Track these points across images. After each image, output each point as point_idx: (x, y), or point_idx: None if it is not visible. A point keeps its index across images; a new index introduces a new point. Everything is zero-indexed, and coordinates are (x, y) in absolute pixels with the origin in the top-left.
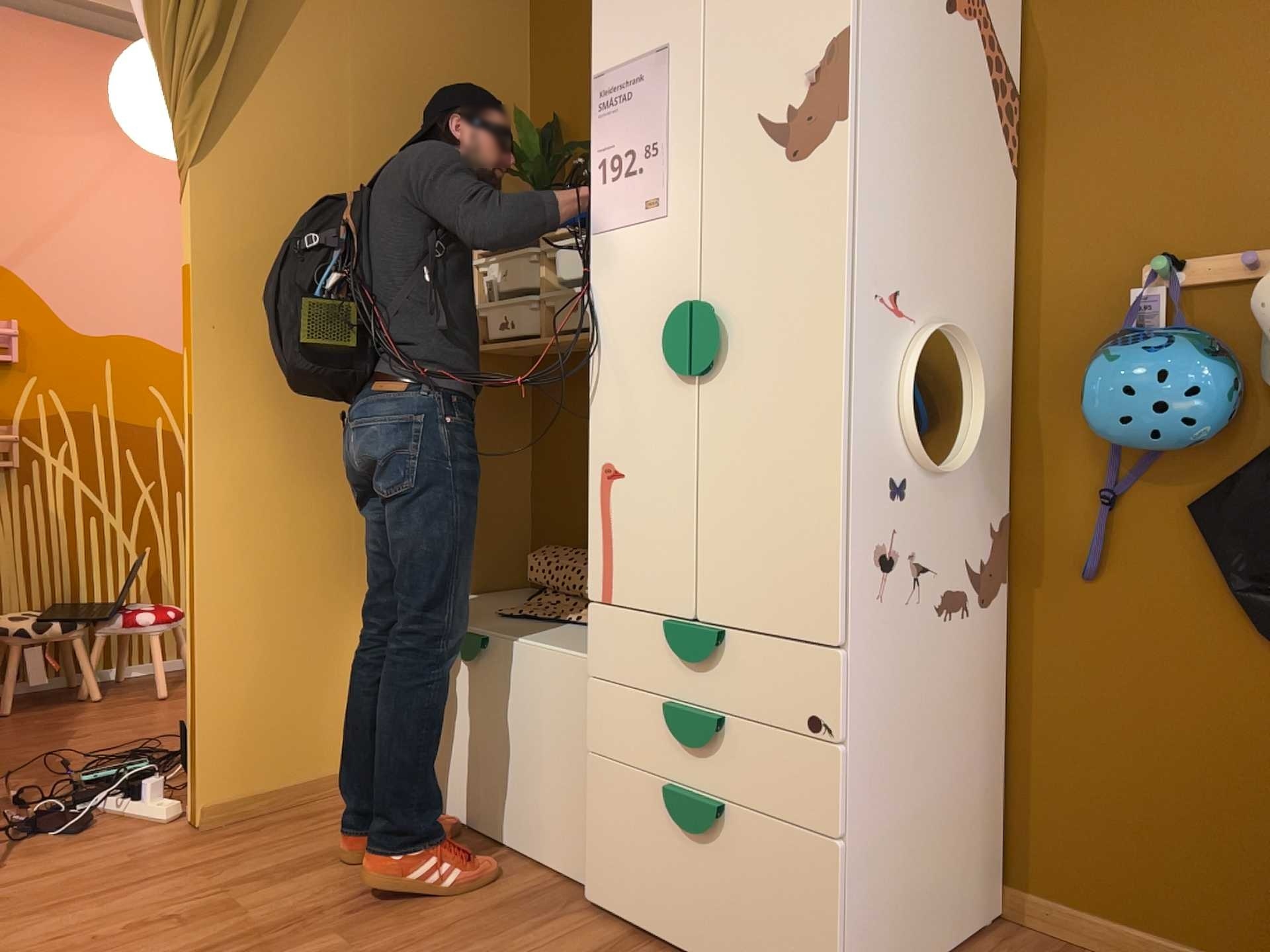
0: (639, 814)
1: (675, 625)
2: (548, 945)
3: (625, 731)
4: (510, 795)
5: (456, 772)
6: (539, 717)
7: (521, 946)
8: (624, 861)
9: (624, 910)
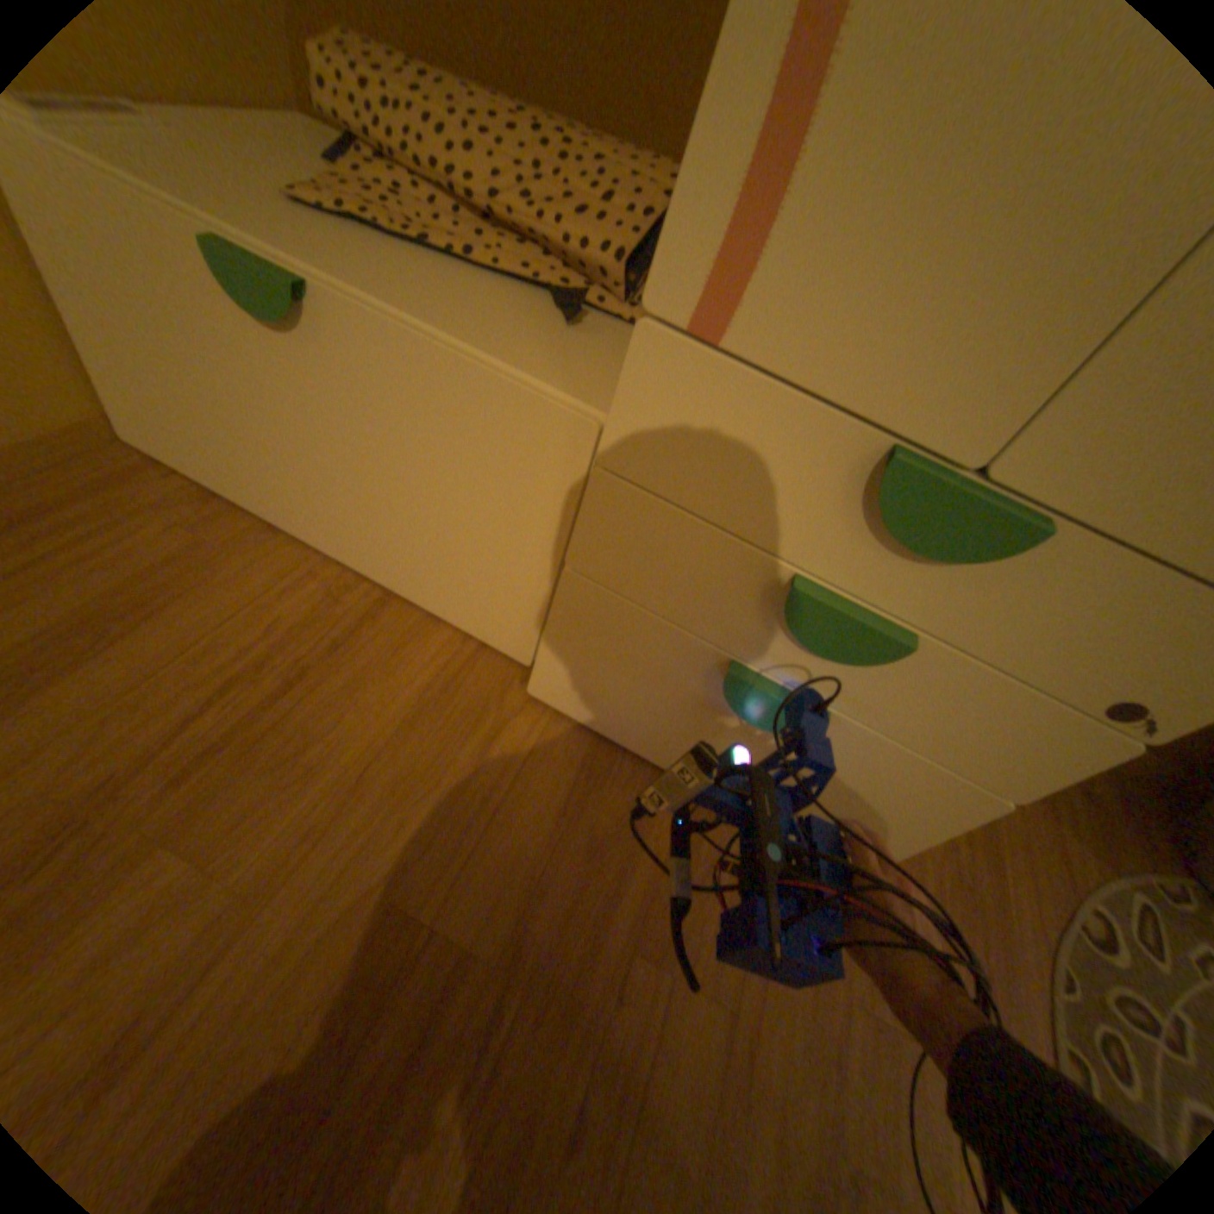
0: (653, 660)
1: (930, 466)
2: (513, 783)
3: (666, 568)
4: (388, 537)
5: (279, 478)
6: (448, 462)
7: (480, 795)
8: (608, 686)
9: (592, 718)
